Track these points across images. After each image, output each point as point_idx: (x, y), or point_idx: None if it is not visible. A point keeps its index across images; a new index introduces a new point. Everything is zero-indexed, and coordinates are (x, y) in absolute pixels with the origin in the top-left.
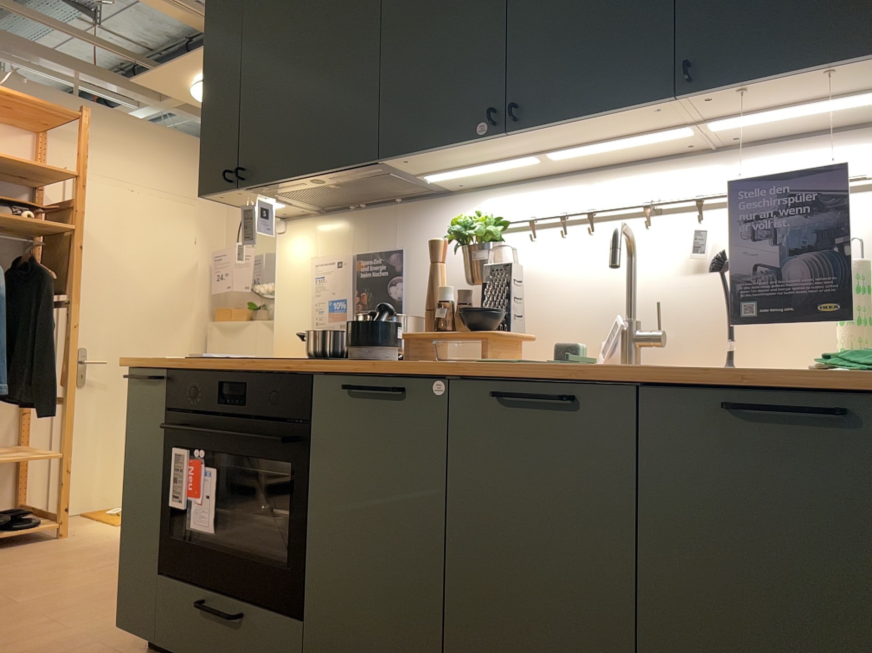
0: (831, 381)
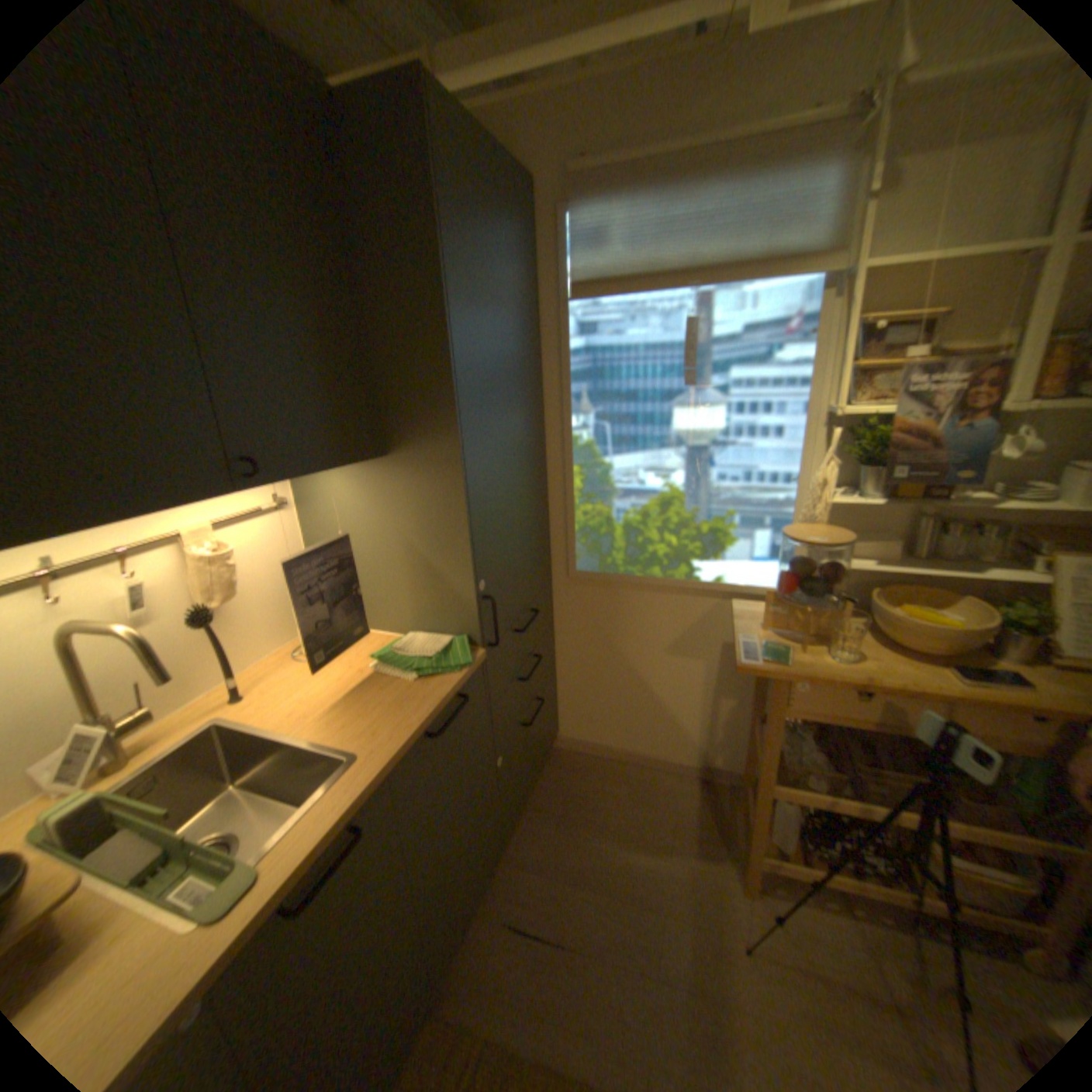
0: (459, 687)
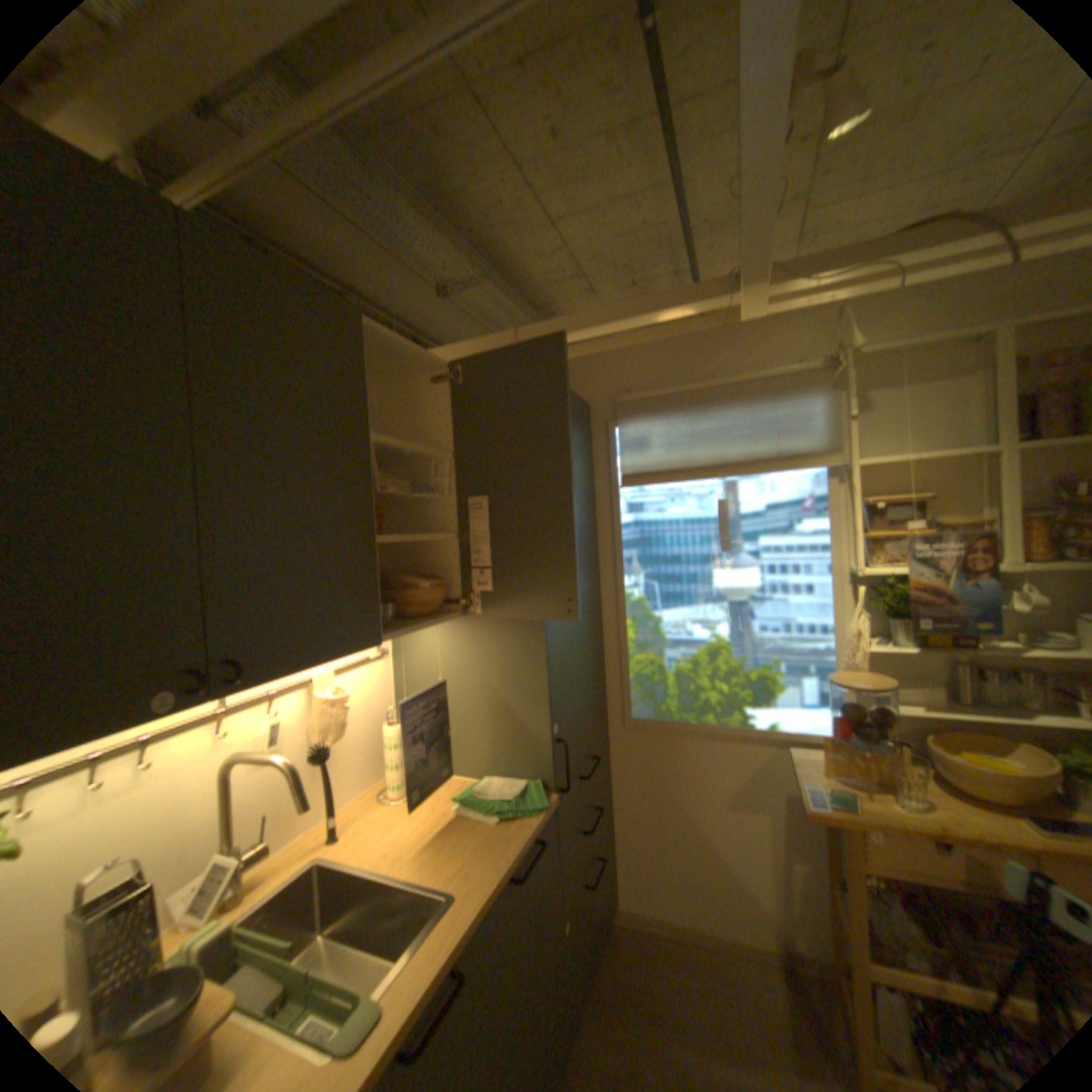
0: (539, 832)
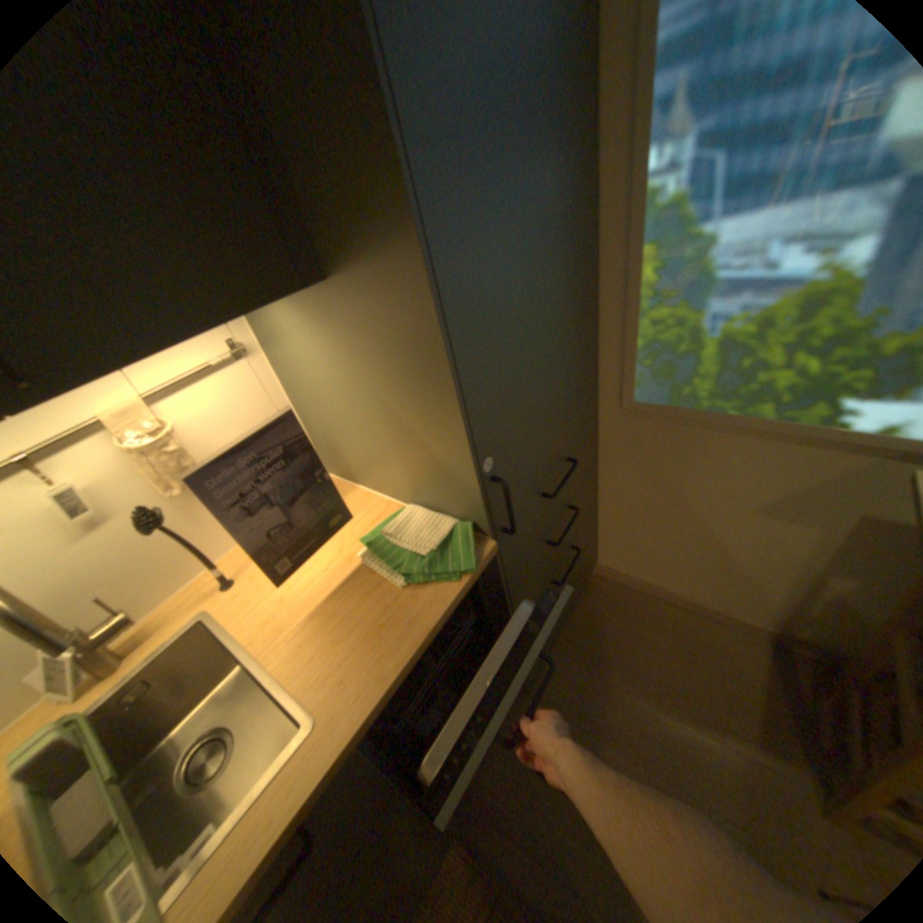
0: (457, 606)
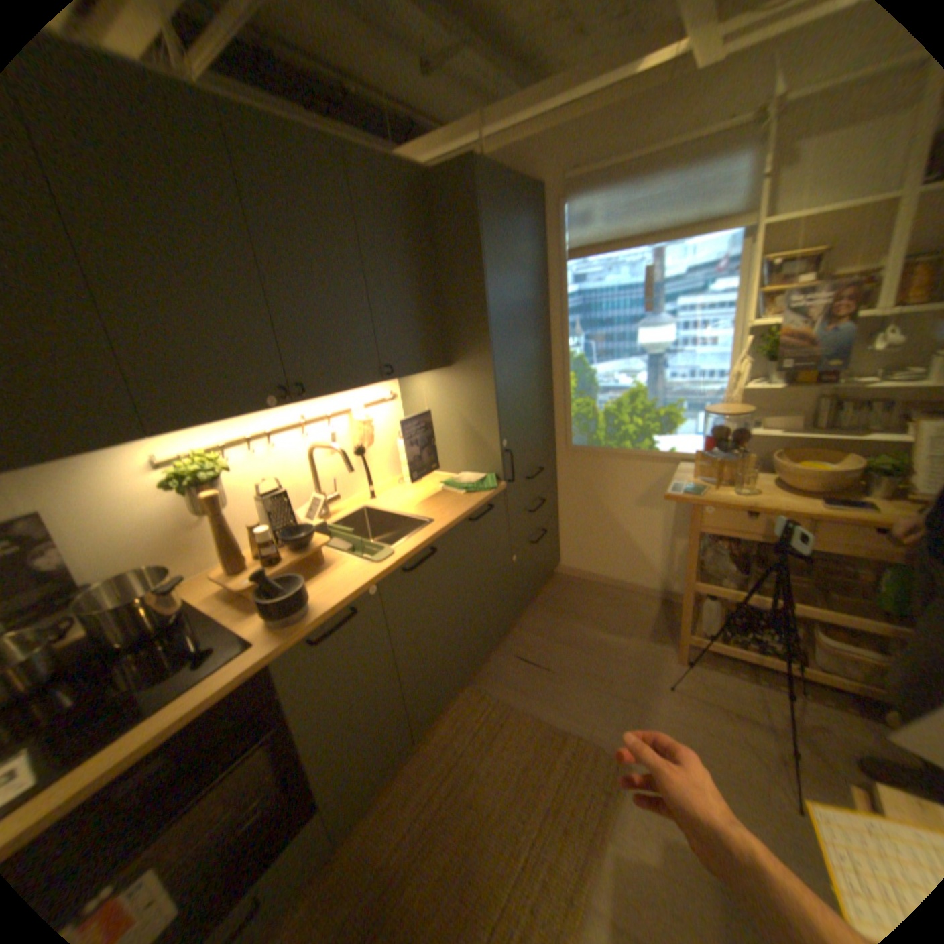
0: (488, 499)
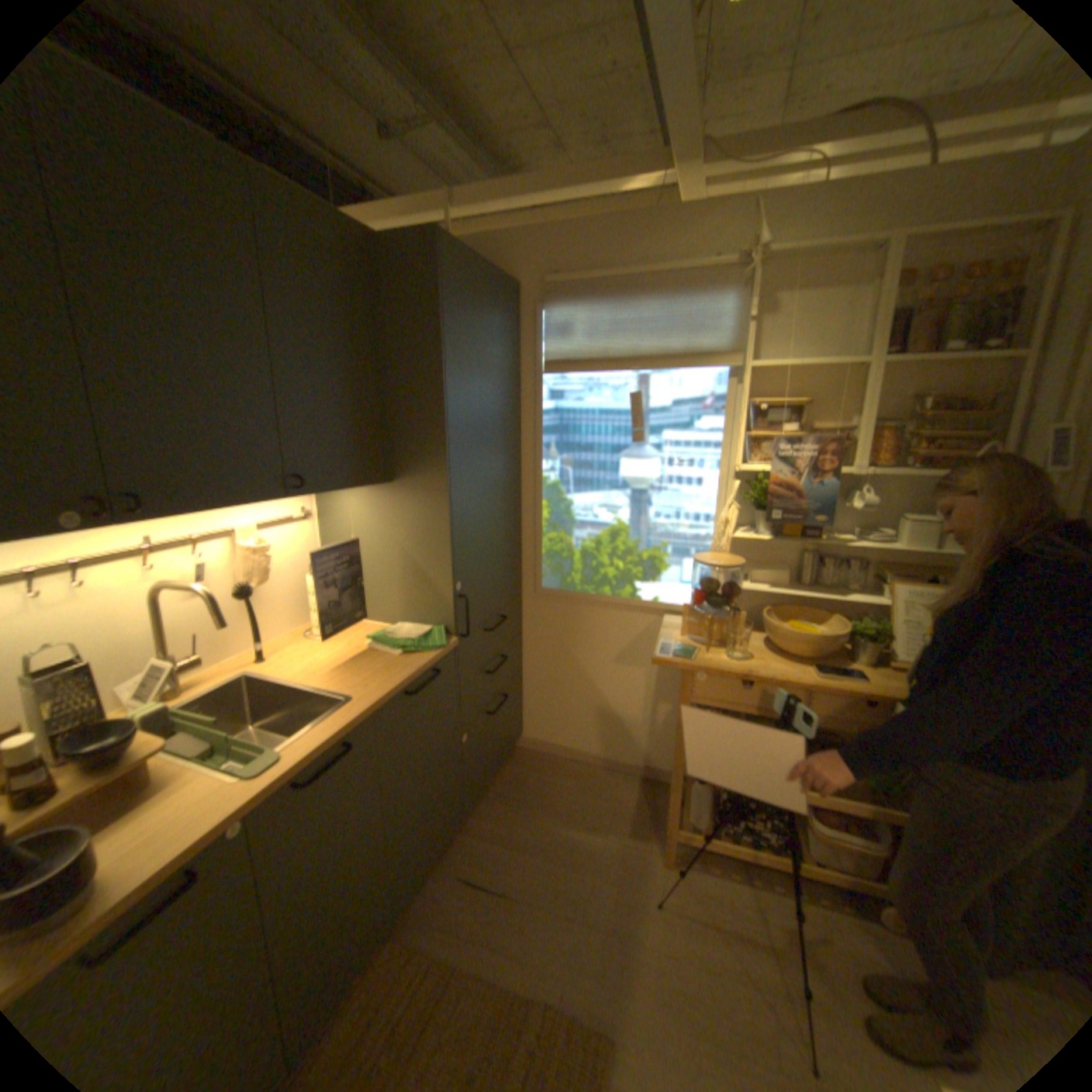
0: (433, 662)
